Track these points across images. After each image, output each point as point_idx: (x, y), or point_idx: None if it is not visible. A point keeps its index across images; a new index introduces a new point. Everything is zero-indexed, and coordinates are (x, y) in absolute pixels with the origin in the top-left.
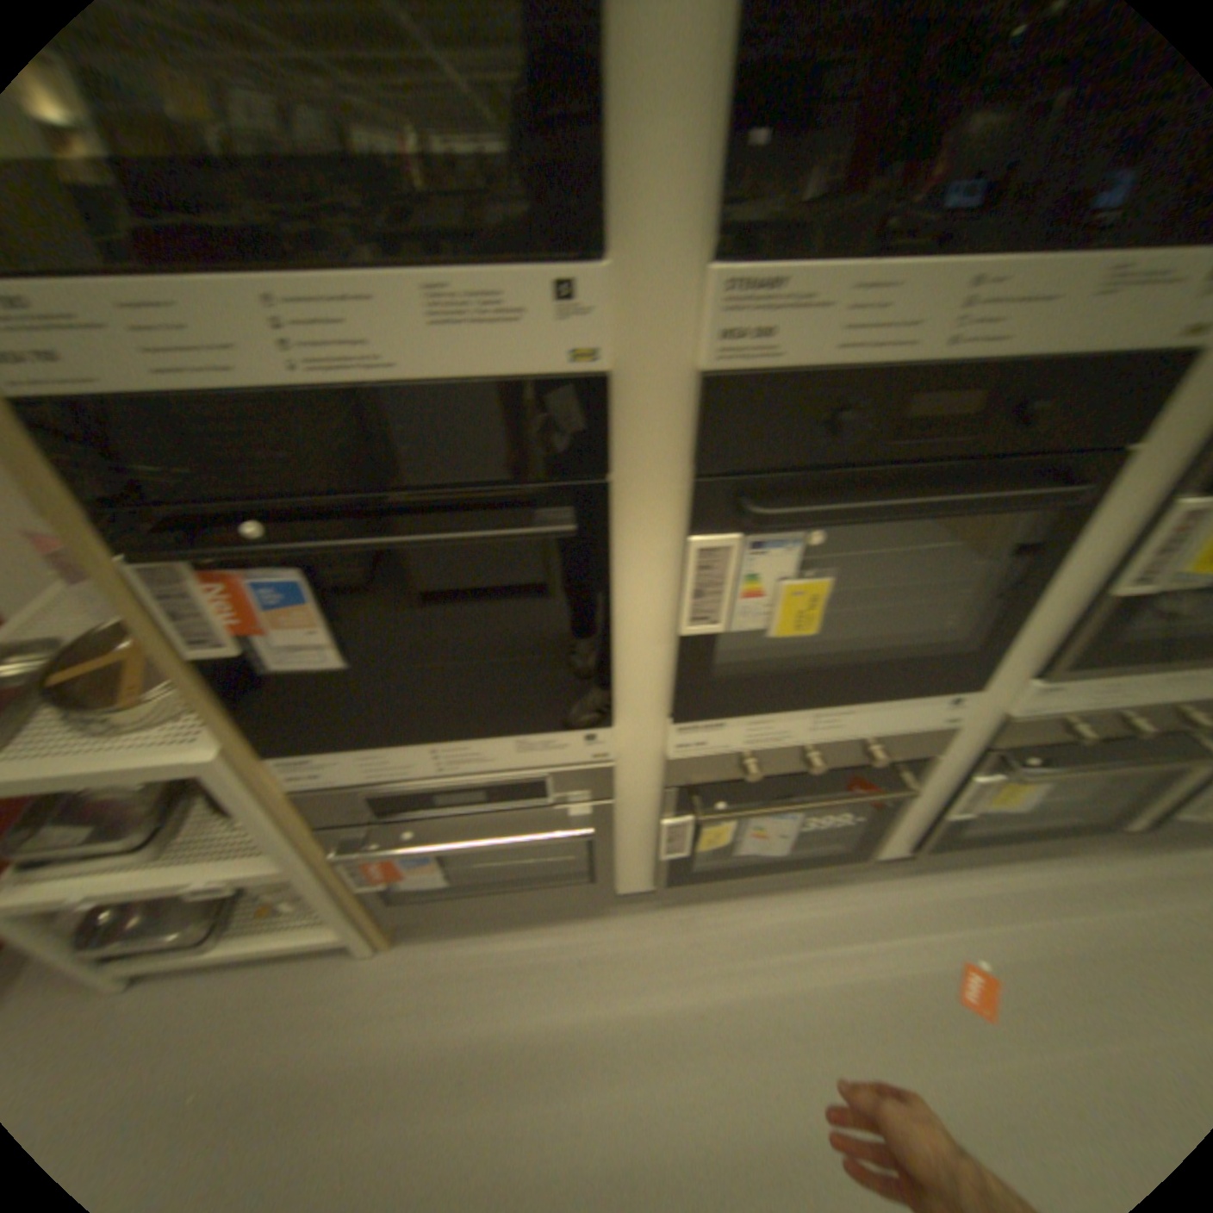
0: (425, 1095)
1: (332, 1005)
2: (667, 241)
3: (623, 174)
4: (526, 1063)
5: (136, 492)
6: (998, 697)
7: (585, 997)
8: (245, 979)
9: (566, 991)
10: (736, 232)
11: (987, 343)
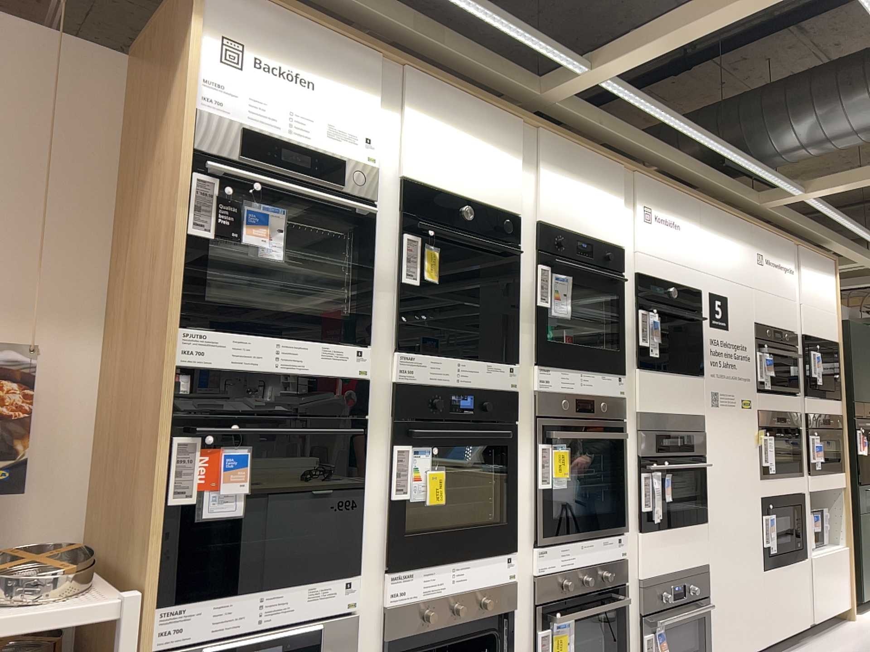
0: None
1: None
2: (384, 346)
3: (374, 330)
4: None
5: (201, 408)
6: (521, 553)
7: None
8: None
9: None
10: (400, 346)
11: (465, 382)
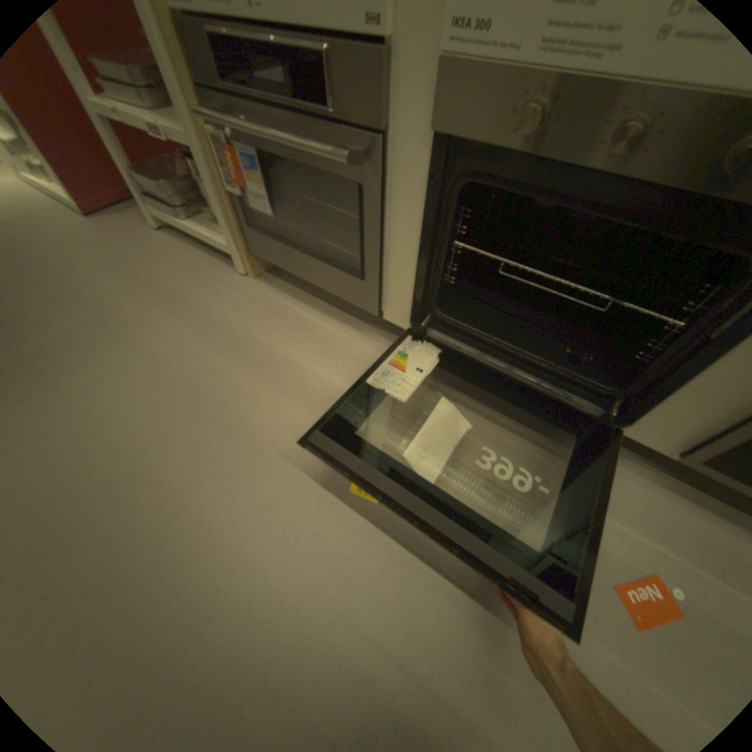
0: (215, 337)
1: (214, 282)
2: None
3: None
4: (267, 361)
5: None
6: None
7: (324, 359)
8: (194, 252)
9: (316, 350)
10: None
11: None
